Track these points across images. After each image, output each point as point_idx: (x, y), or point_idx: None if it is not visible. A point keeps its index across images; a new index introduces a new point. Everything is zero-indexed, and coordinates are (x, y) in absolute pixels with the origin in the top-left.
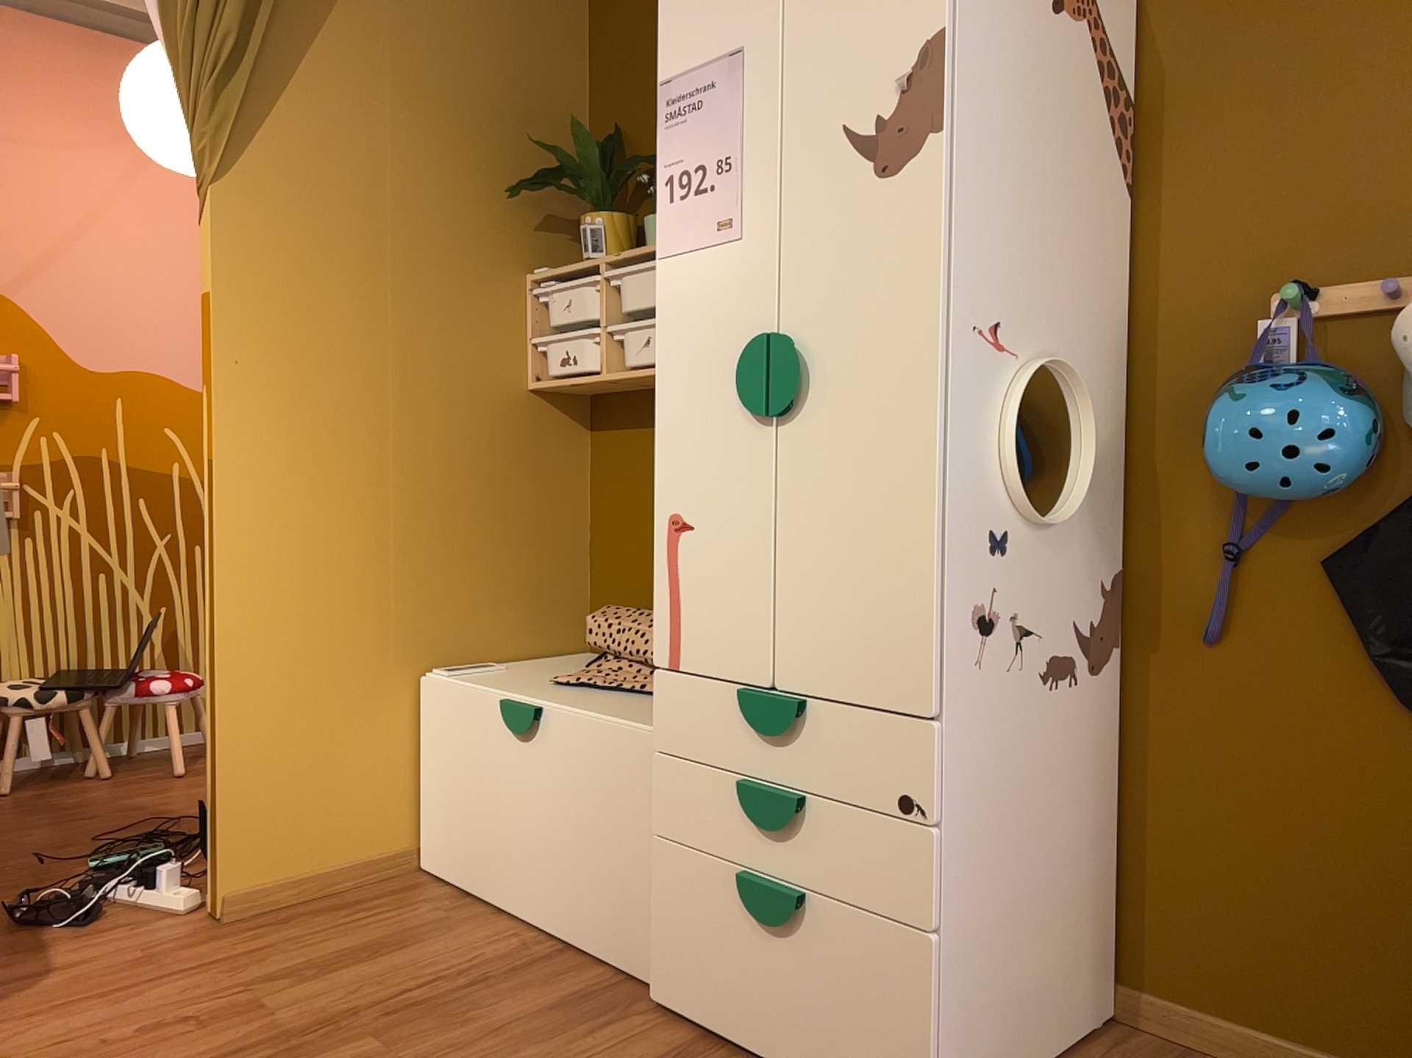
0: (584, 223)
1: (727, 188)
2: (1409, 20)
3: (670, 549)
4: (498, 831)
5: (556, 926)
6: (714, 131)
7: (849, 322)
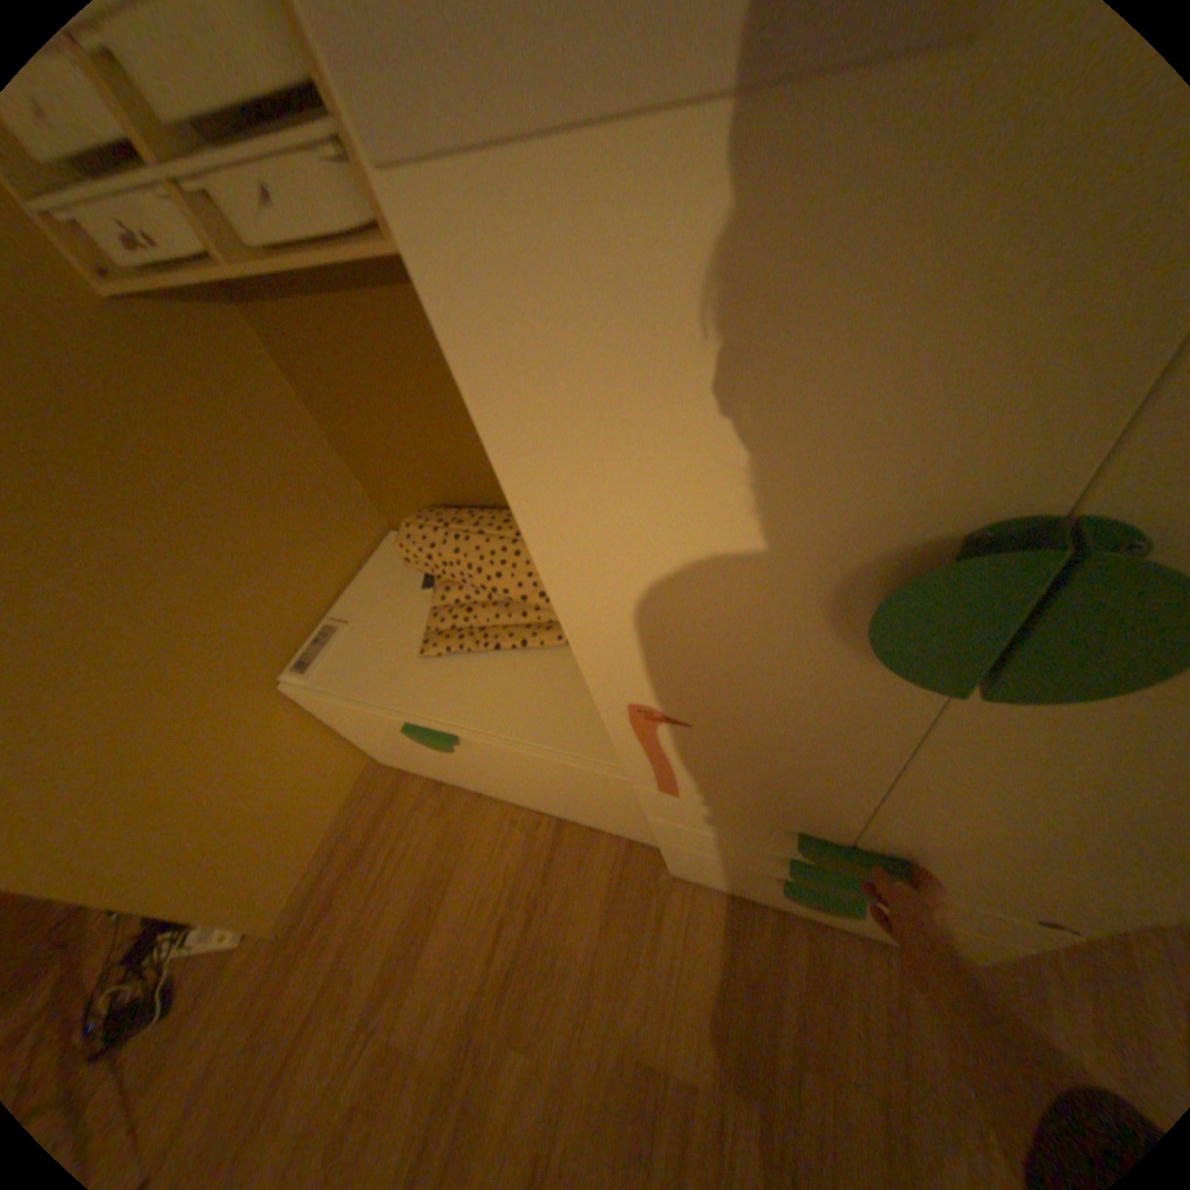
0: None
1: None
2: None
3: (641, 727)
4: (452, 769)
5: (543, 810)
6: None
7: None
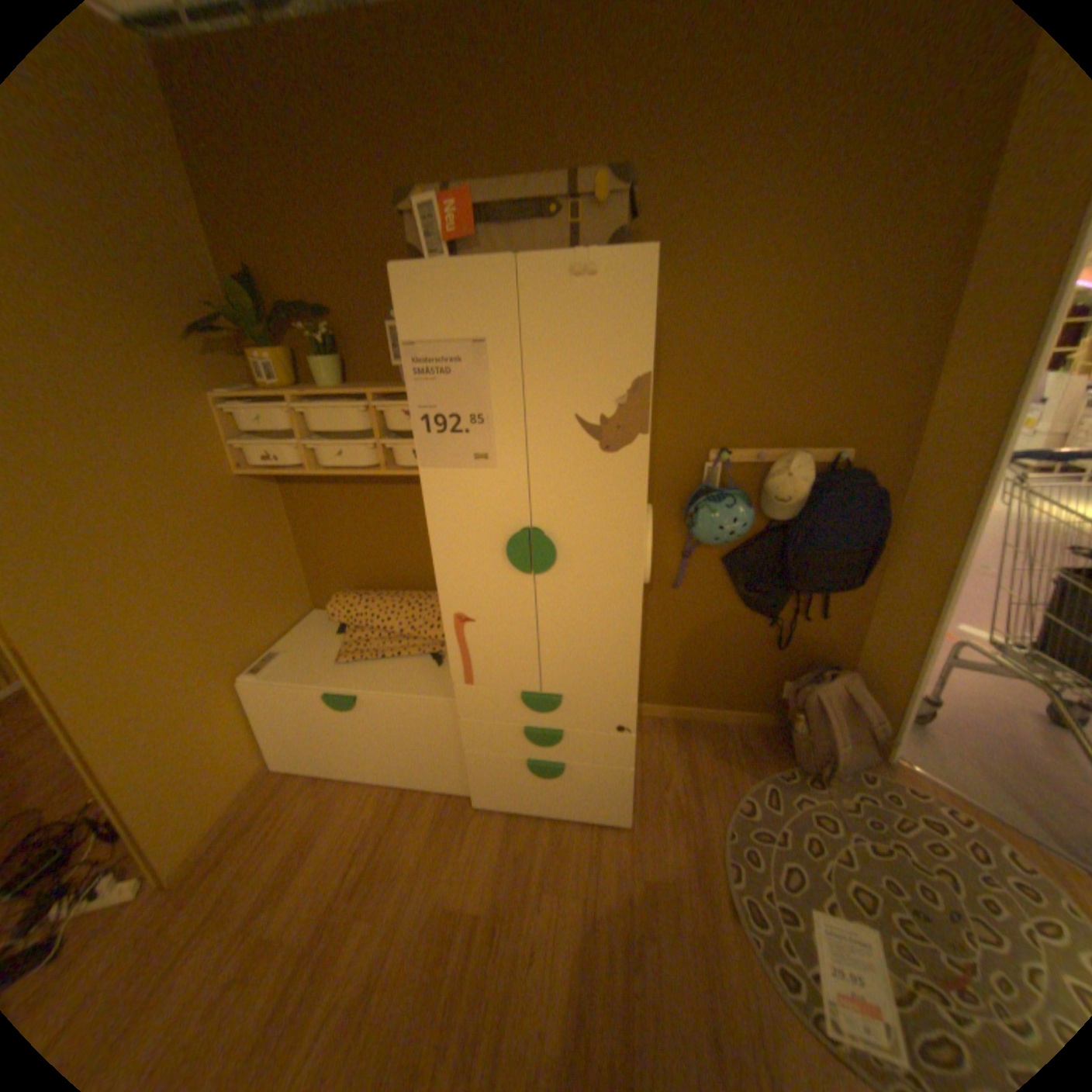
0: (249, 355)
1: (480, 434)
2: (779, 328)
3: (458, 630)
4: (335, 750)
5: (392, 783)
6: (463, 393)
7: (582, 528)
